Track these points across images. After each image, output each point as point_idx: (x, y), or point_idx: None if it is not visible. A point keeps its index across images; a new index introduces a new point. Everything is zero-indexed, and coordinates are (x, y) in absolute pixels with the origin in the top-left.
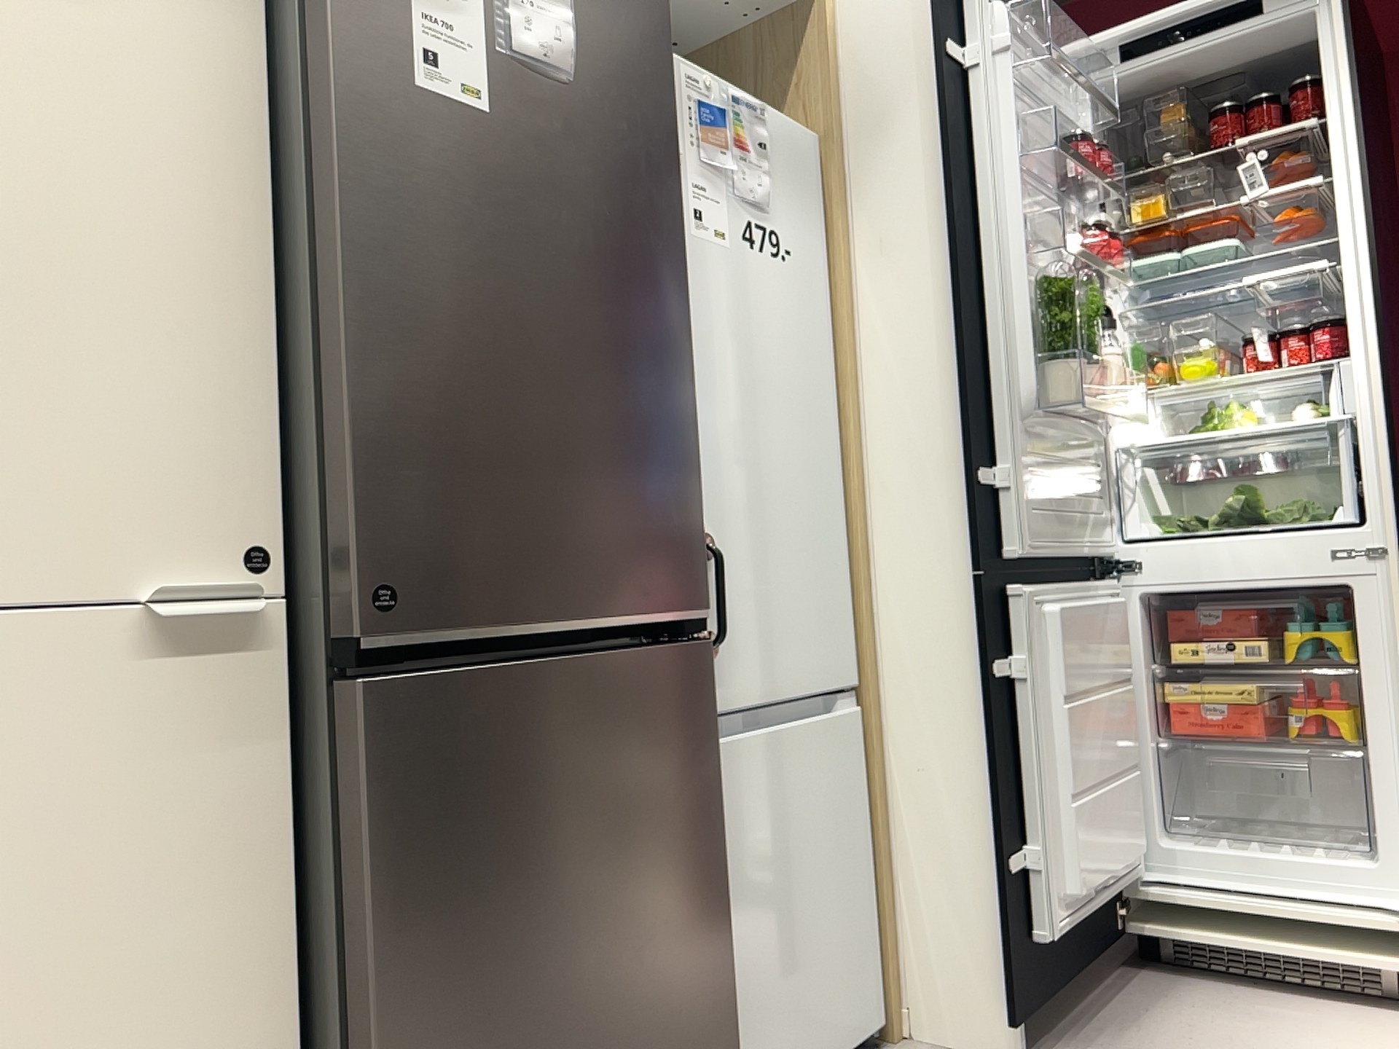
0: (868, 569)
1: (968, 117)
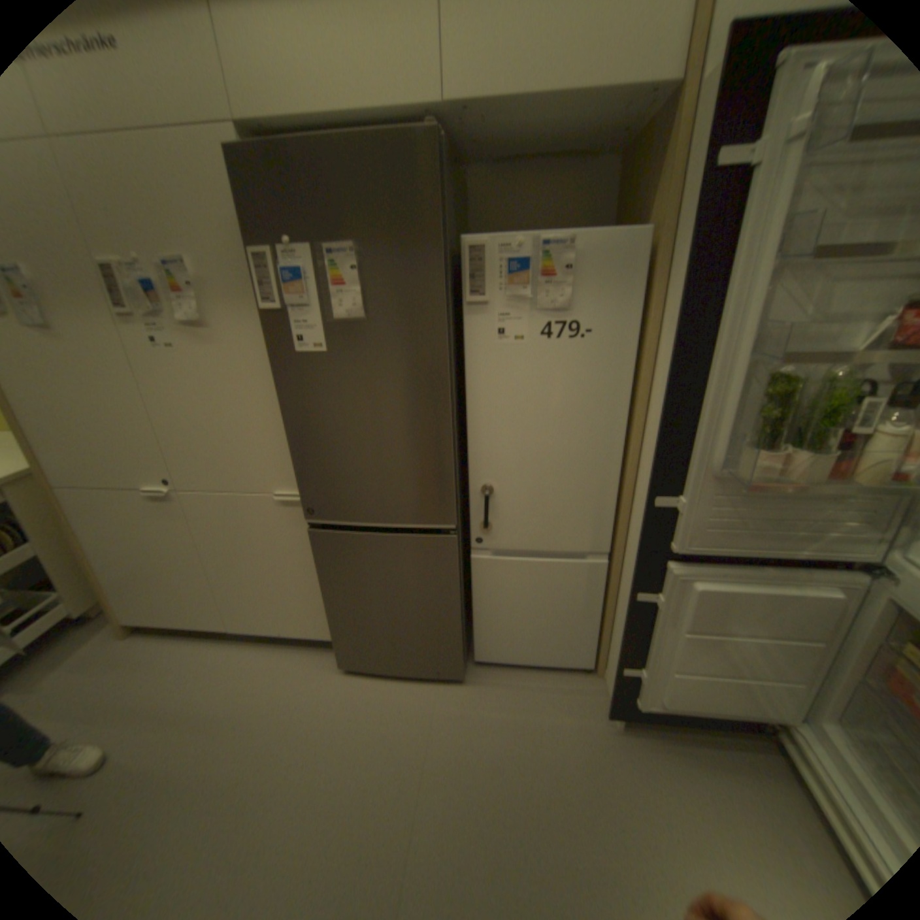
0: (627, 504)
1: (736, 223)
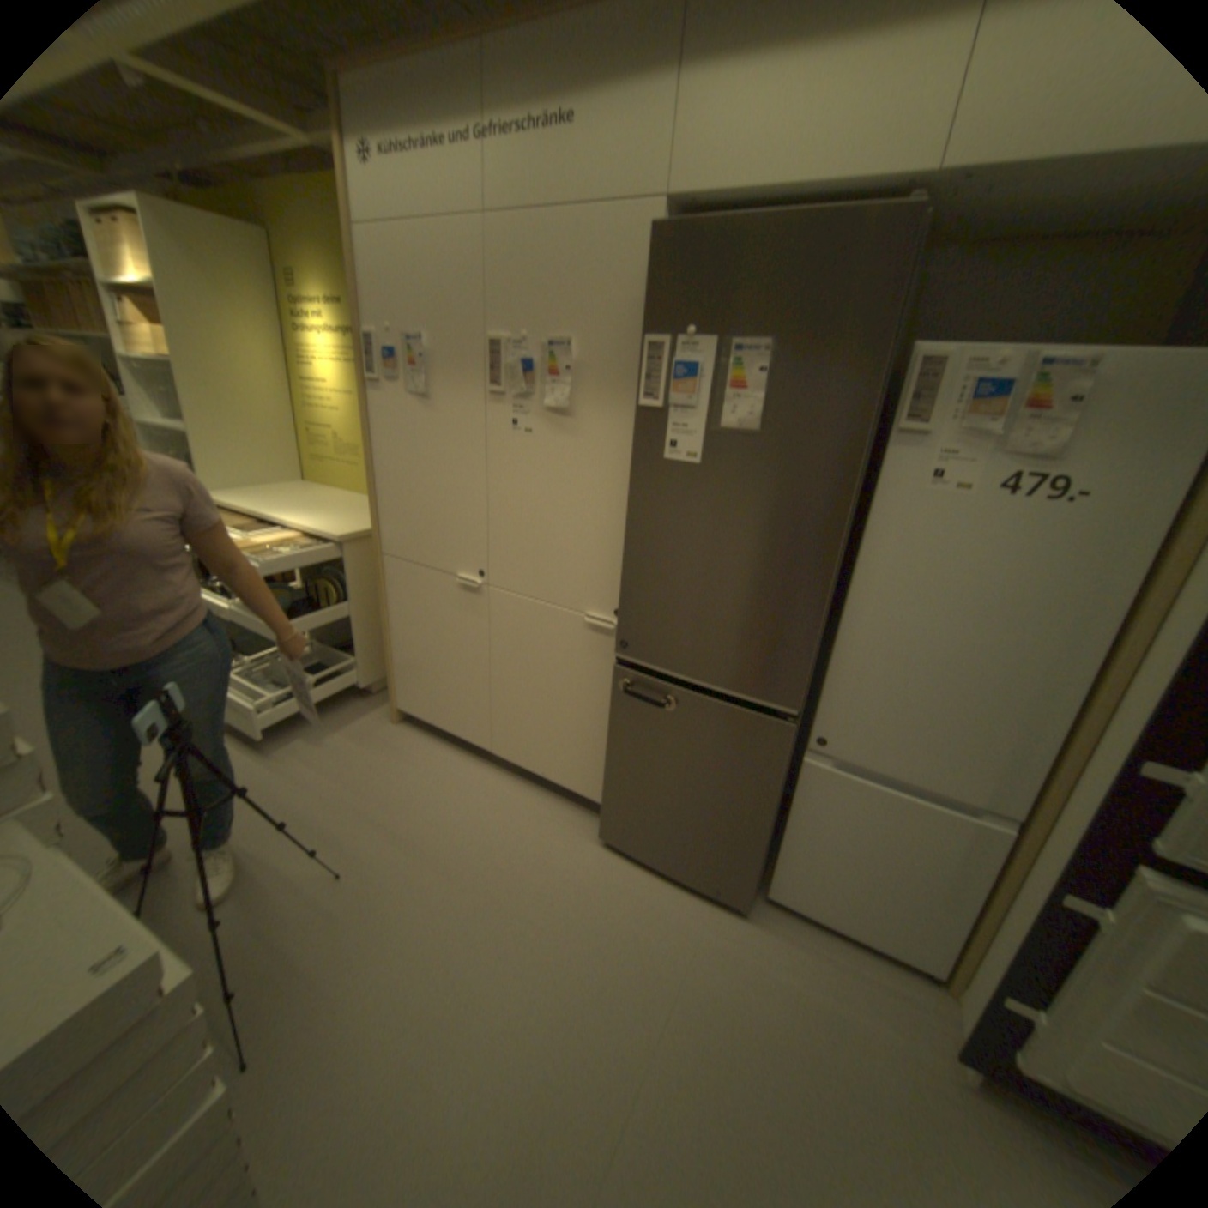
0: (1080, 761)
1: None
